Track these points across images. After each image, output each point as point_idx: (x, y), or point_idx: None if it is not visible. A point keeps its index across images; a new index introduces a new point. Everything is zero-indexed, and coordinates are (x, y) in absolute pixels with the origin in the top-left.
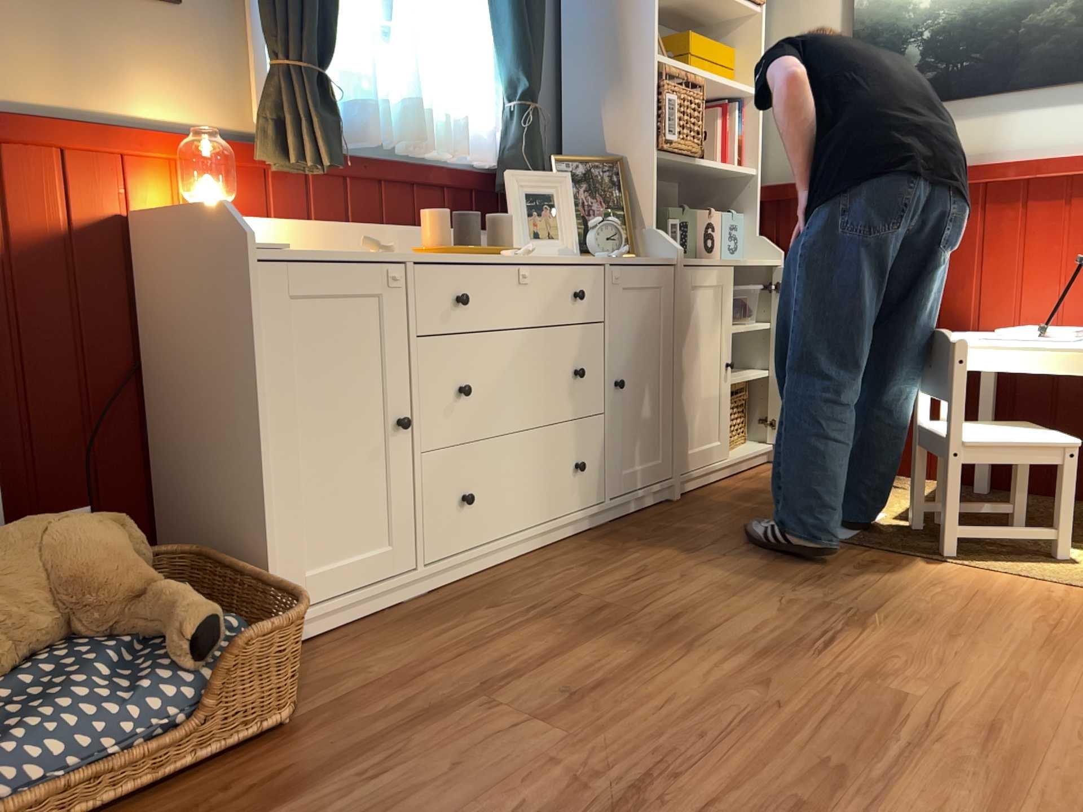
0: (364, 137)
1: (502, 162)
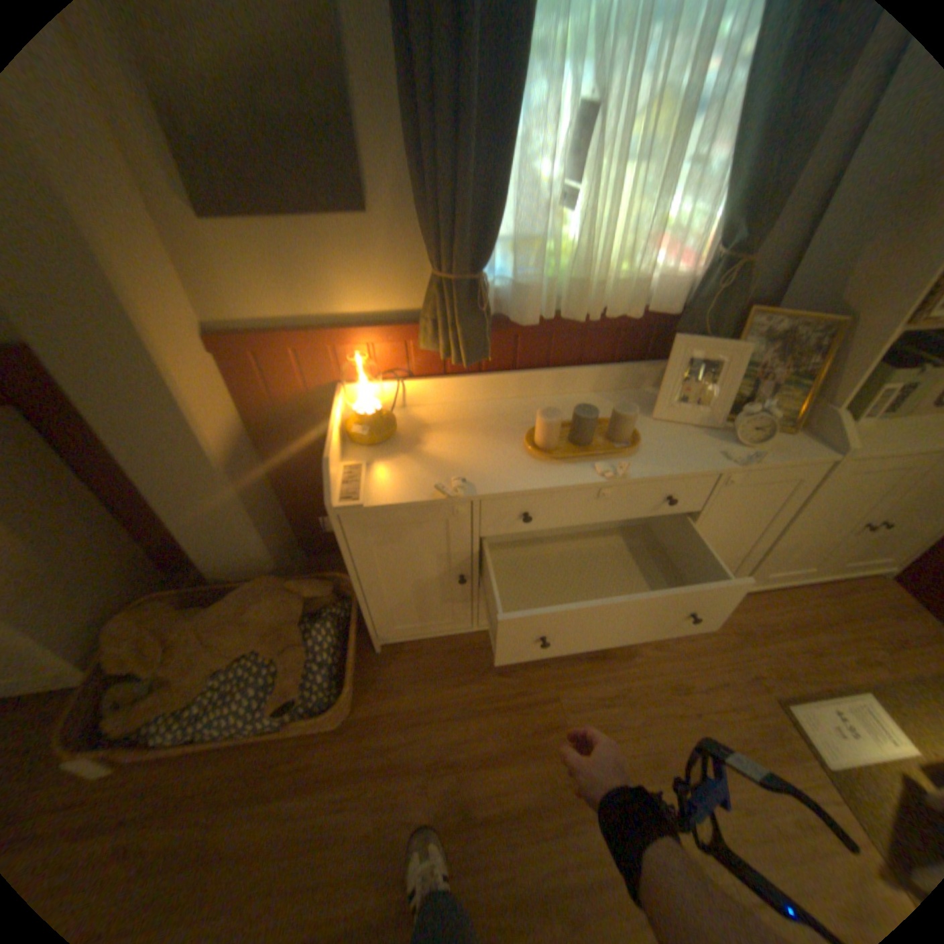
0: (522, 318)
1: (691, 308)
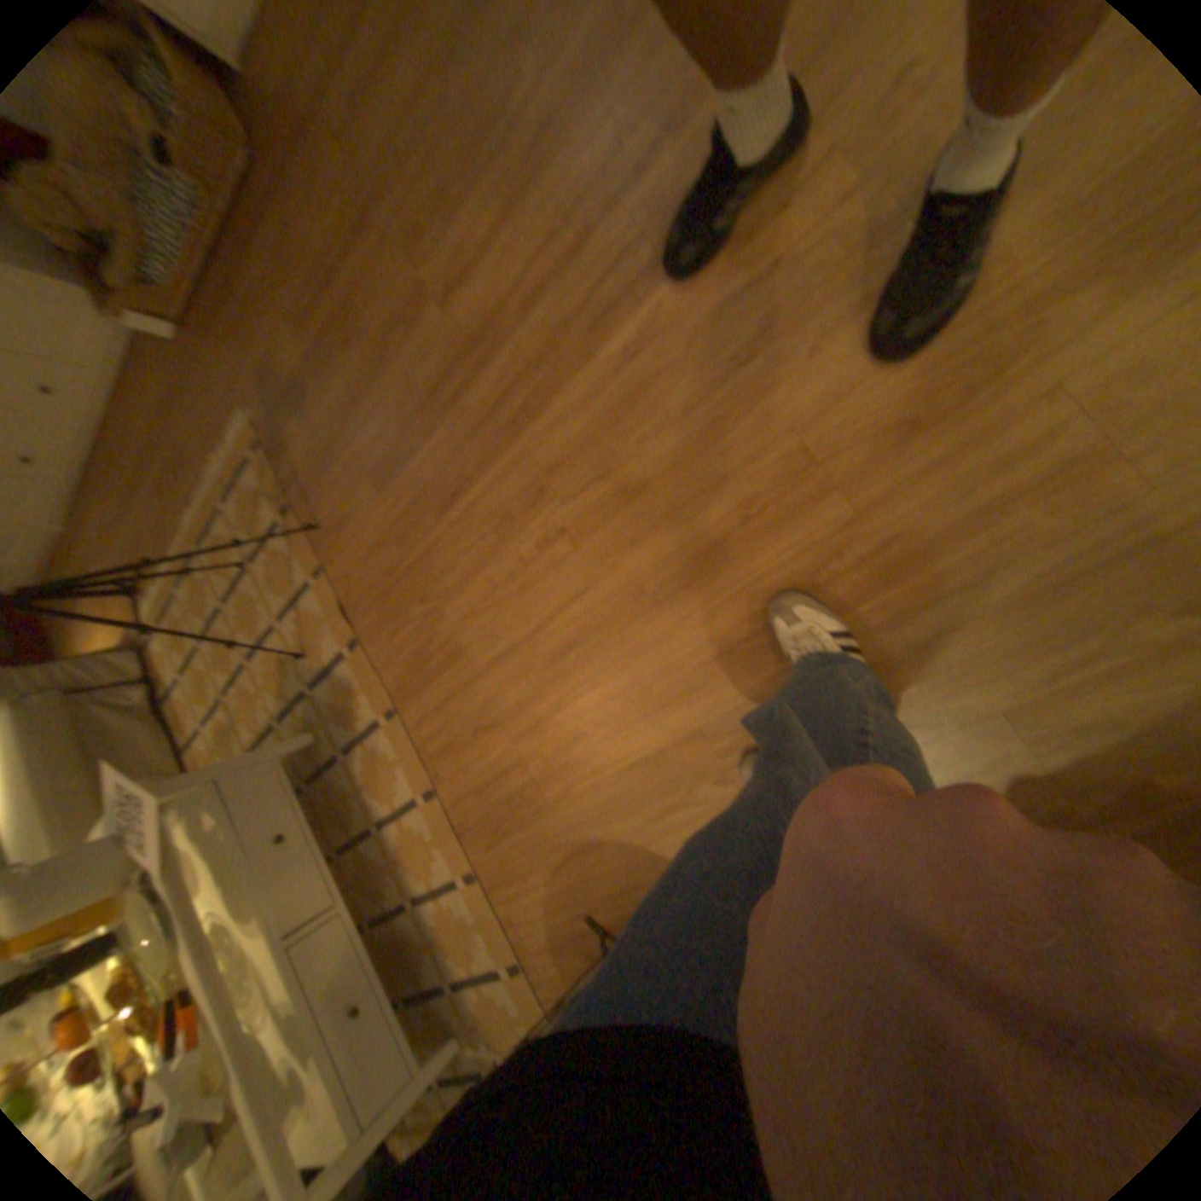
0: None
1: None
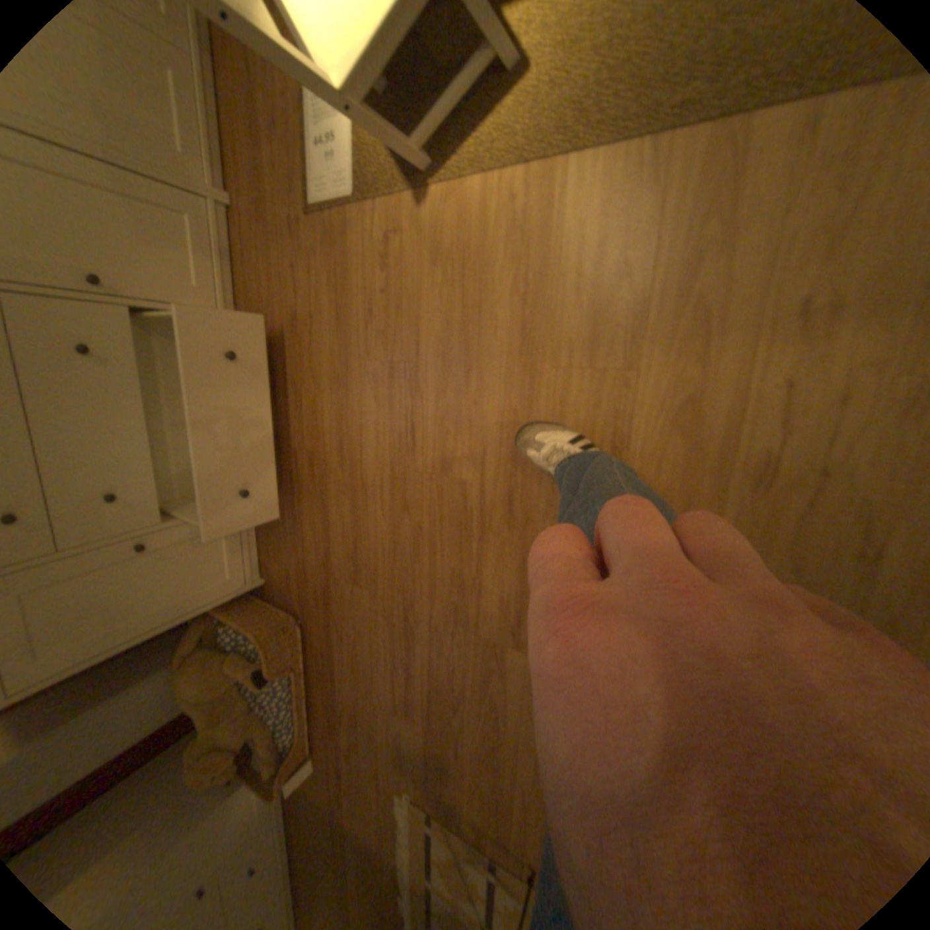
0: None
1: None
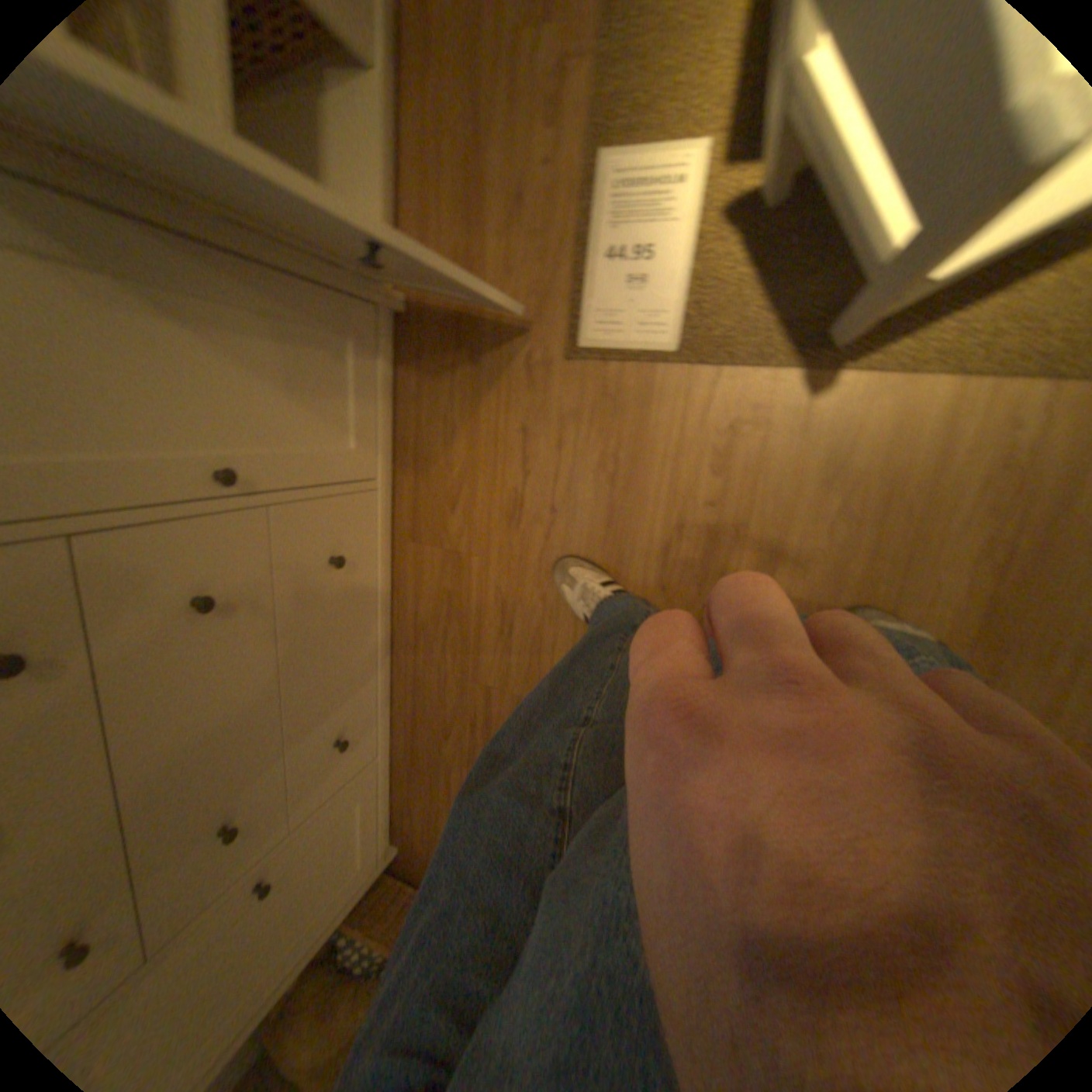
0: None
1: None
